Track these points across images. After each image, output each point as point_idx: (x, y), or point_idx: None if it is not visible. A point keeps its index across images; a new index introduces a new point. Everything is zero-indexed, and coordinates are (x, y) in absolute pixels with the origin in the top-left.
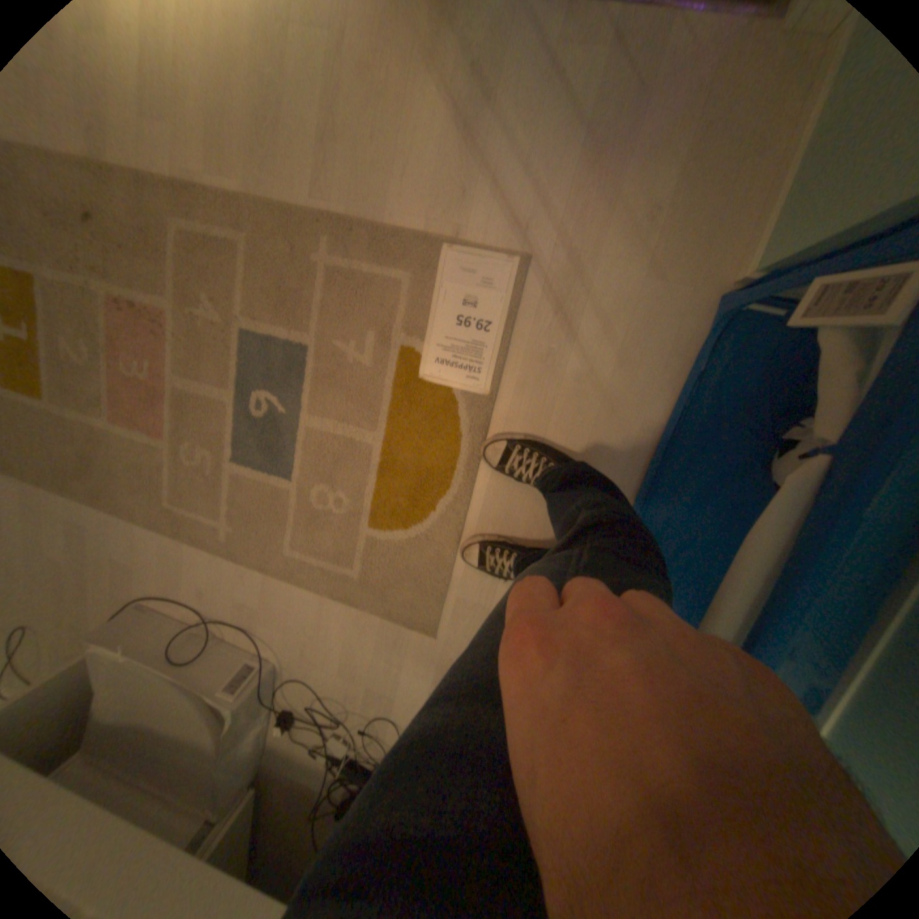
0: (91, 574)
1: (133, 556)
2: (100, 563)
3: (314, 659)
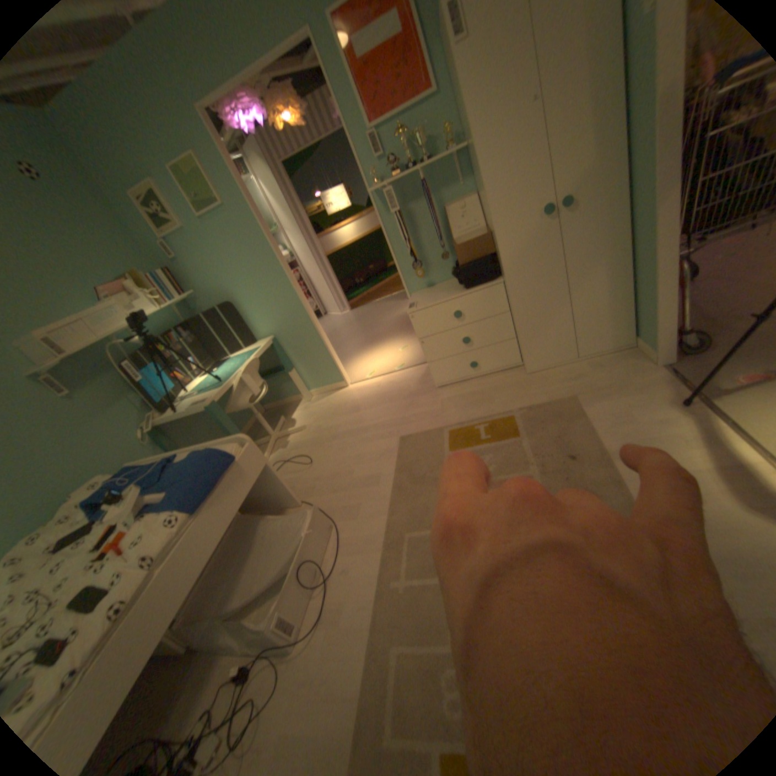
0: (348, 496)
1: (365, 520)
2: (356, 500)
3: (295, 705)
